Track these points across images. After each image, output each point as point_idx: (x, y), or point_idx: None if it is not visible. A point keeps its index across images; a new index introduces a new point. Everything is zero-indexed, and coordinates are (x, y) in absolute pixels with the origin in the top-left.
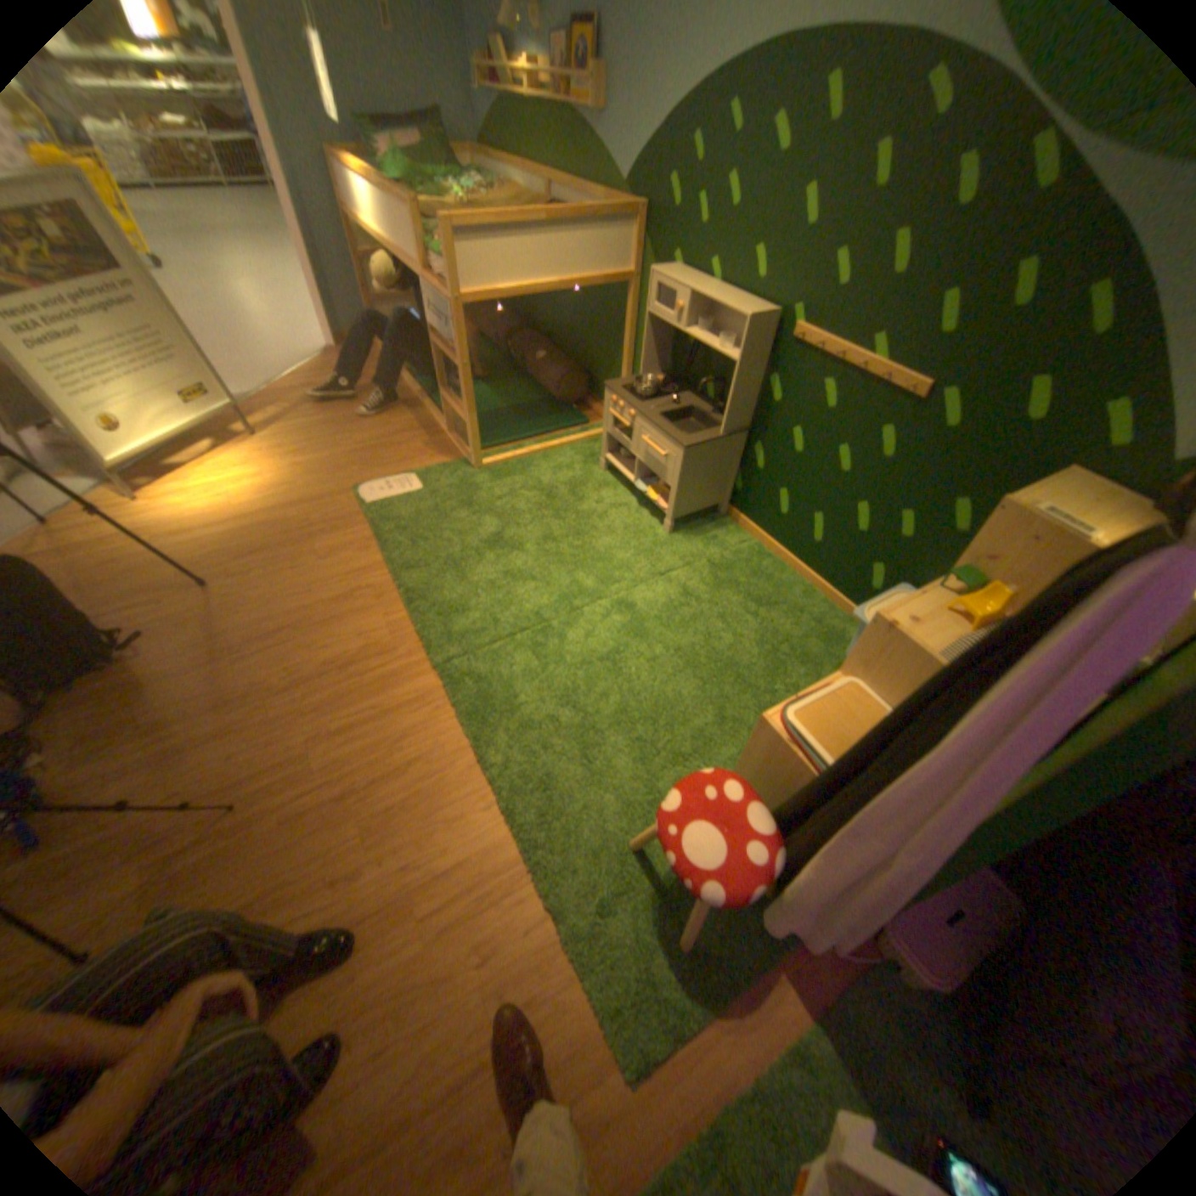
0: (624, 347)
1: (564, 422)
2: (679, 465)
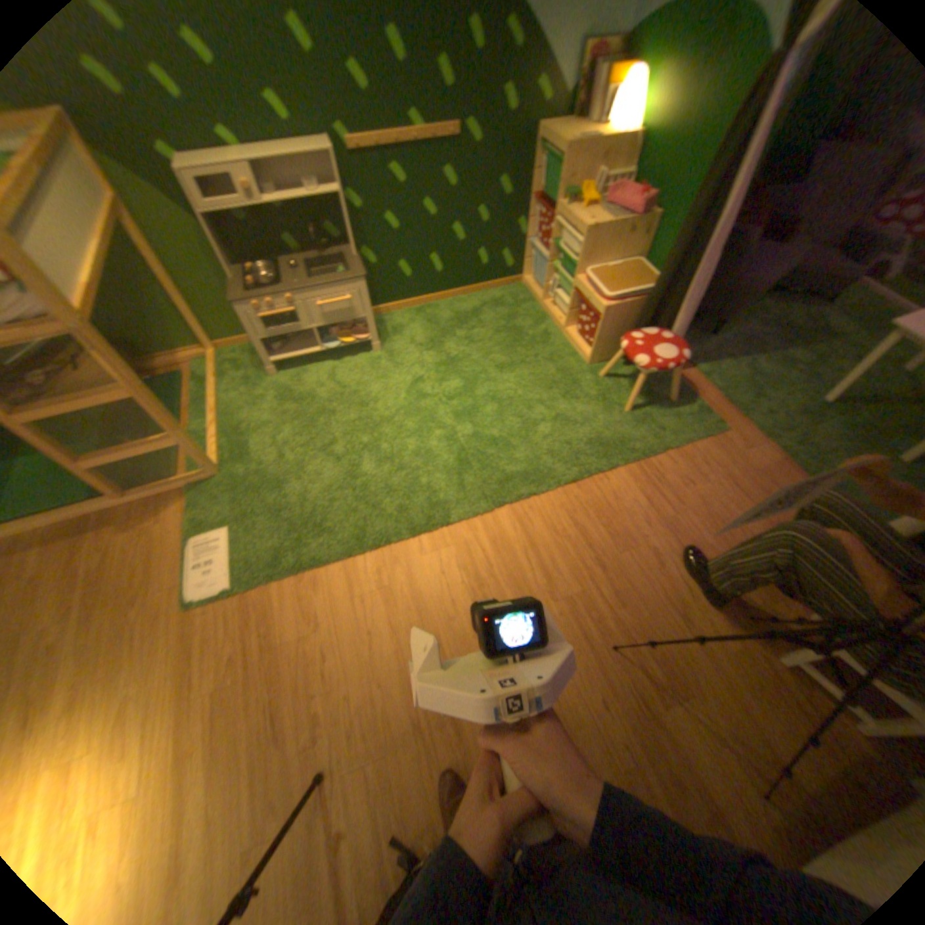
0: (157, 276)
1: (165, 390)
2: (366, 291)
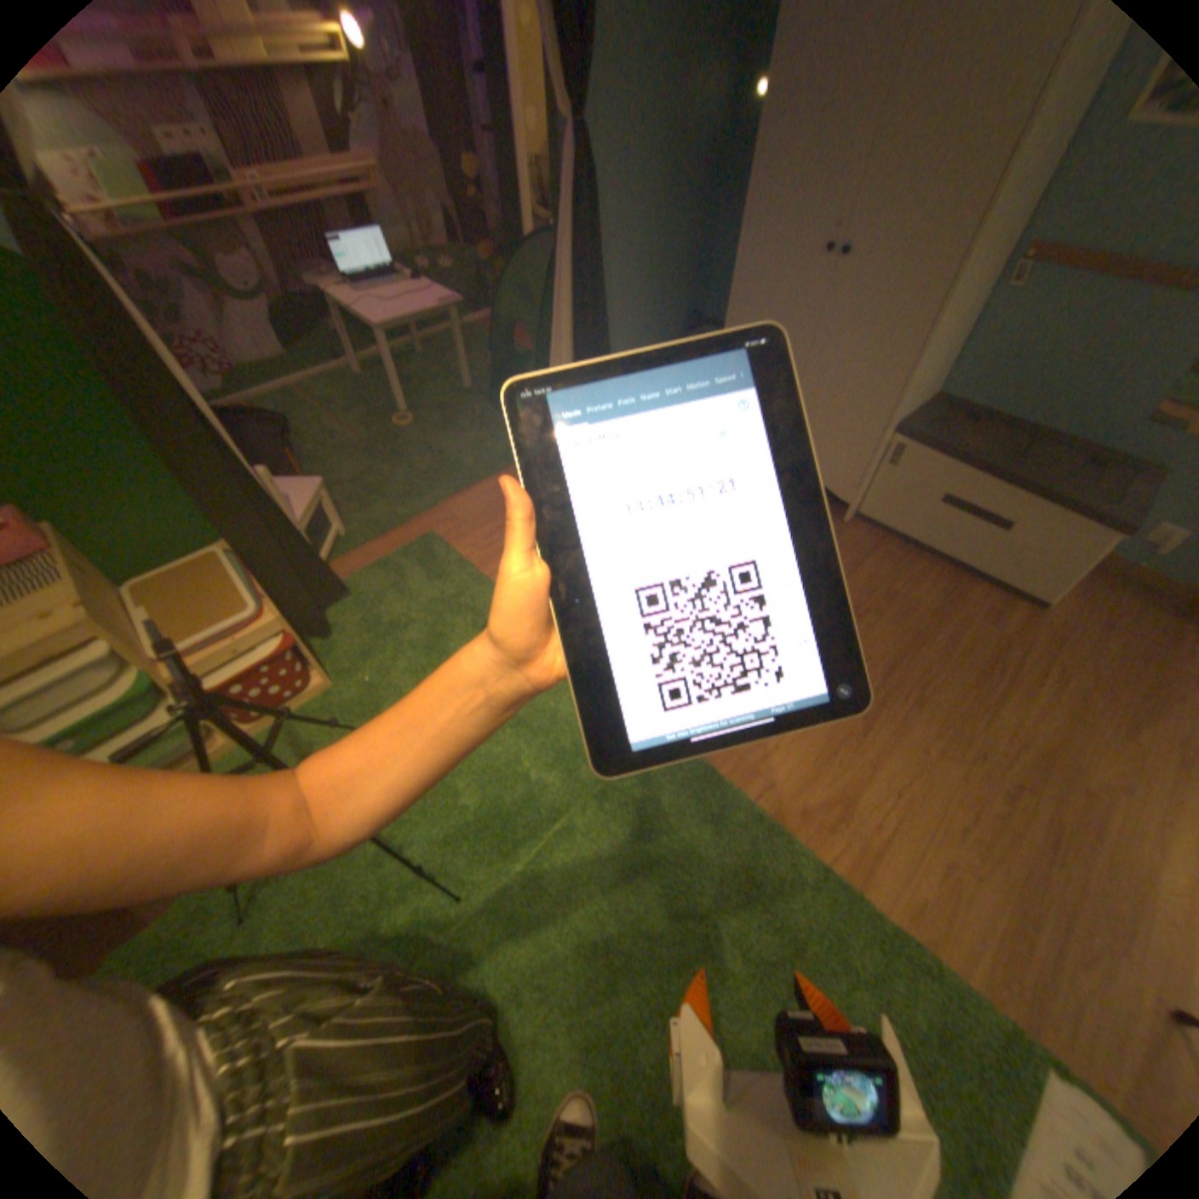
0: None
1: None
2: None
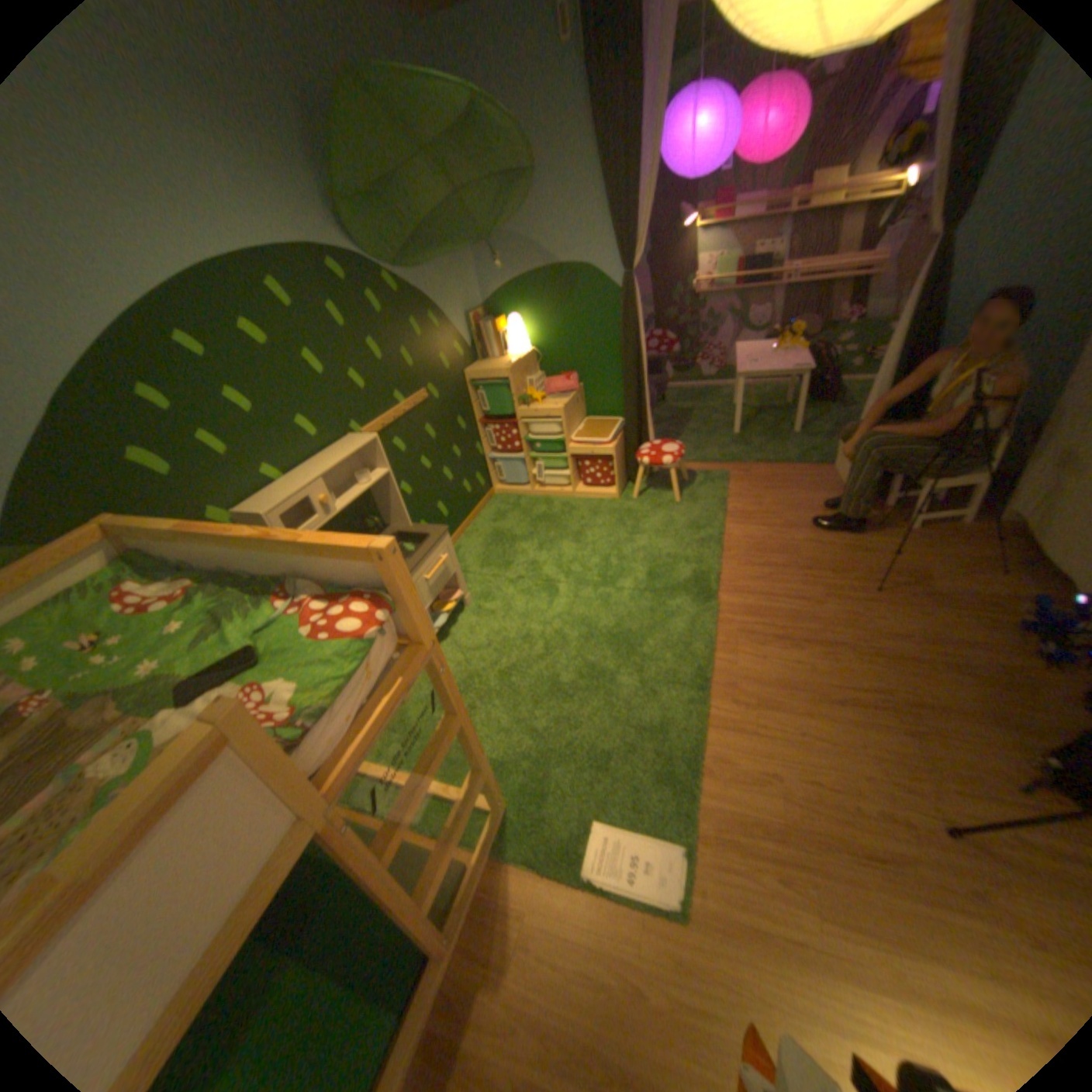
0: None
1: None
2: (450, 542)
